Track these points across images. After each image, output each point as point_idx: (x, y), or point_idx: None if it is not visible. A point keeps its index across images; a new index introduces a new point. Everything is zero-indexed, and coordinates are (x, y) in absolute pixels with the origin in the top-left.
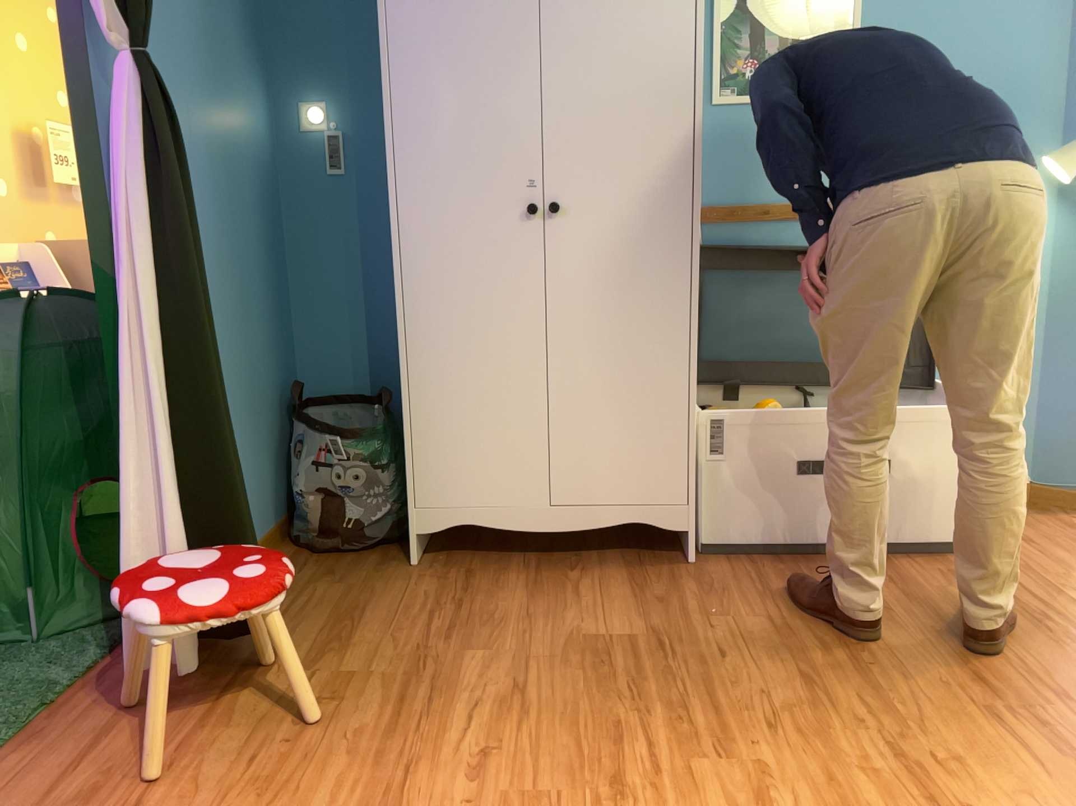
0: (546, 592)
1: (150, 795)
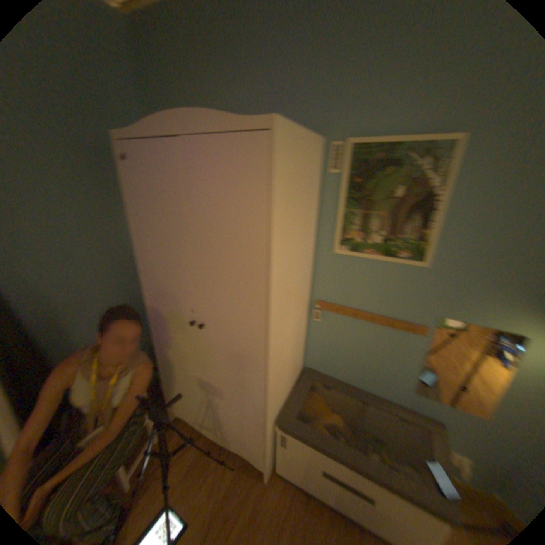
0: (191, 478)
1: None
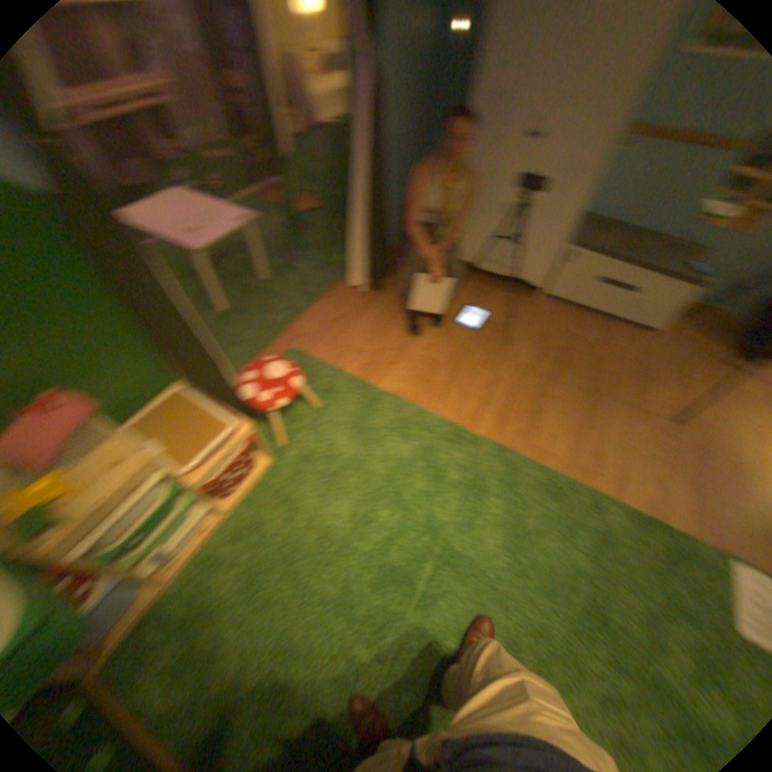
0: (480, 296)
1: (354, 326)
